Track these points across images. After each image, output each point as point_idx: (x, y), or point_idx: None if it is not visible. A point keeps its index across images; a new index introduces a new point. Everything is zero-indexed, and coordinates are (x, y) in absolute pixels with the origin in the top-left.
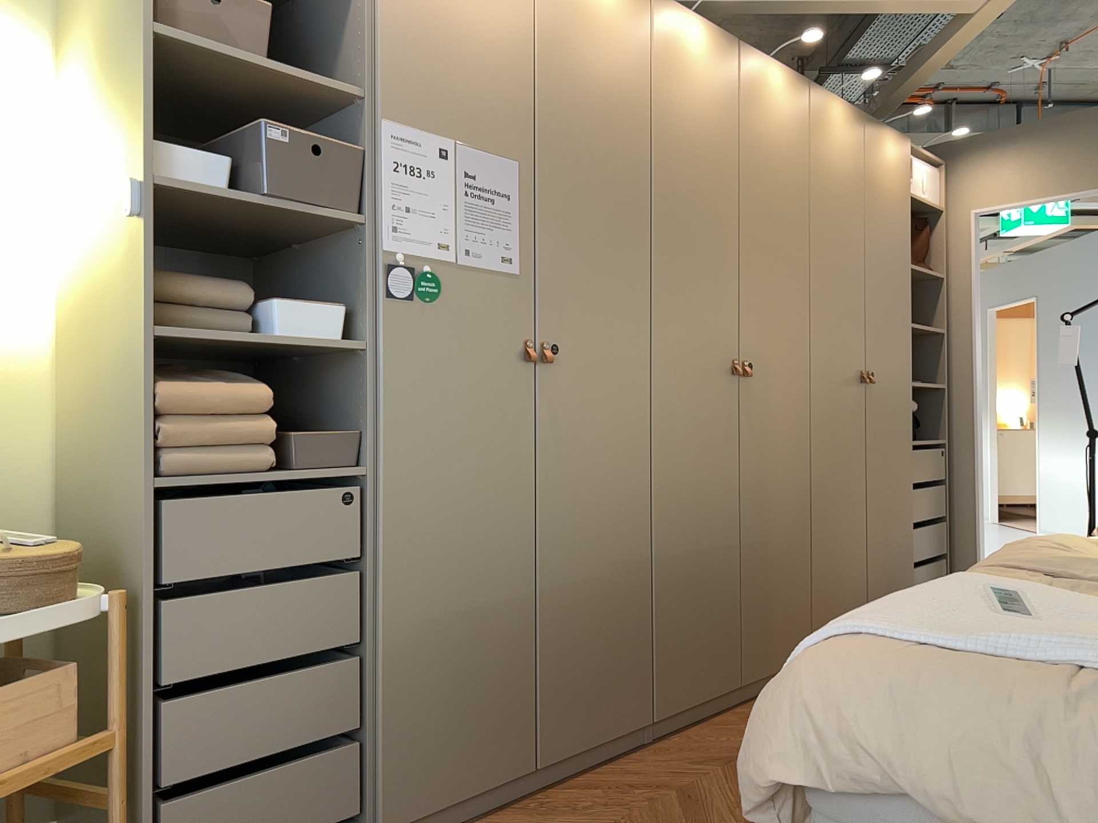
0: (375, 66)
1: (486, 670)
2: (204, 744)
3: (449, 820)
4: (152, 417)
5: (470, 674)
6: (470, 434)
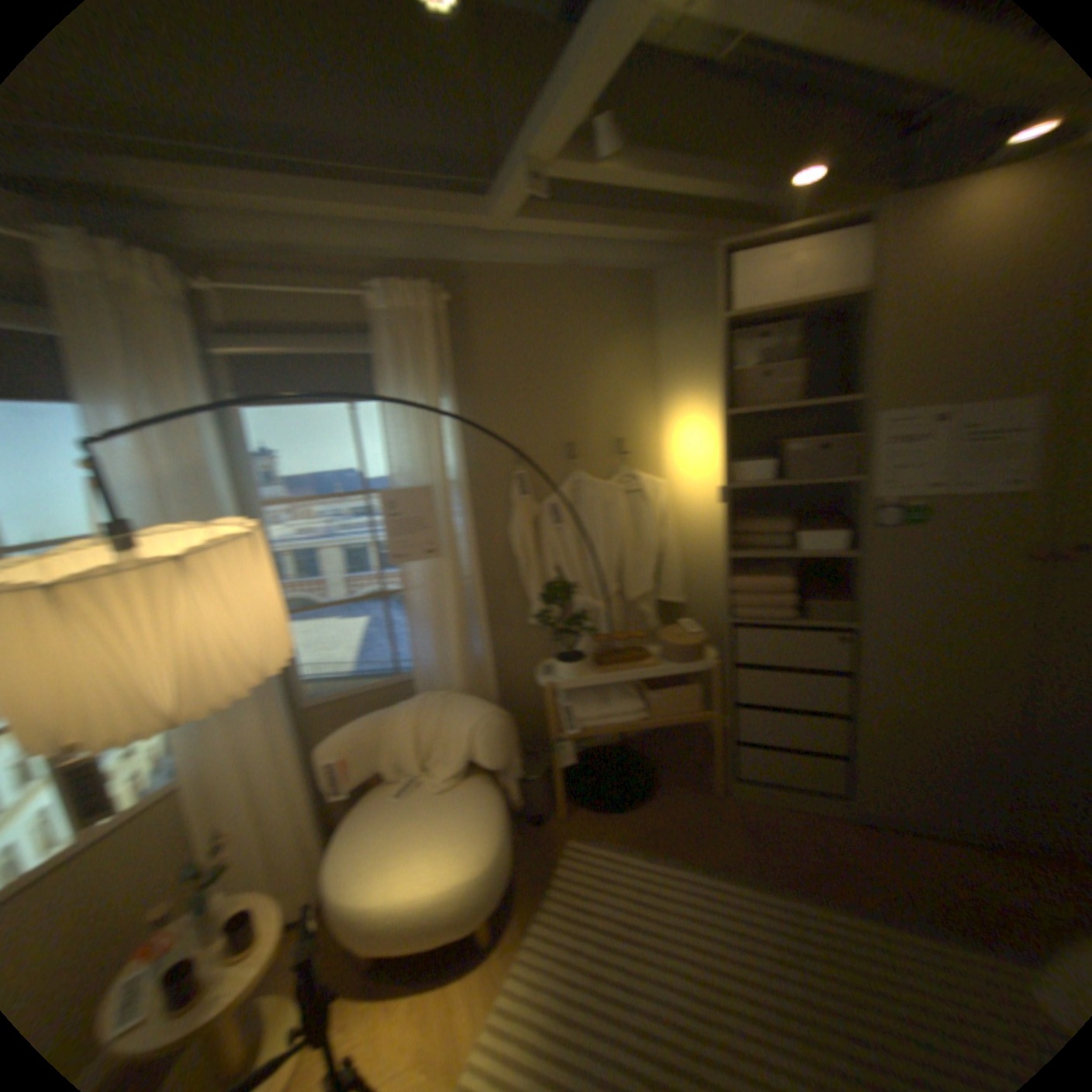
0: (875, 376)
1: (961, 762)
2: (759, 732)
3: (921, 830)
4: (732, 593)
5: (944, 760)
6: (956, 612)
